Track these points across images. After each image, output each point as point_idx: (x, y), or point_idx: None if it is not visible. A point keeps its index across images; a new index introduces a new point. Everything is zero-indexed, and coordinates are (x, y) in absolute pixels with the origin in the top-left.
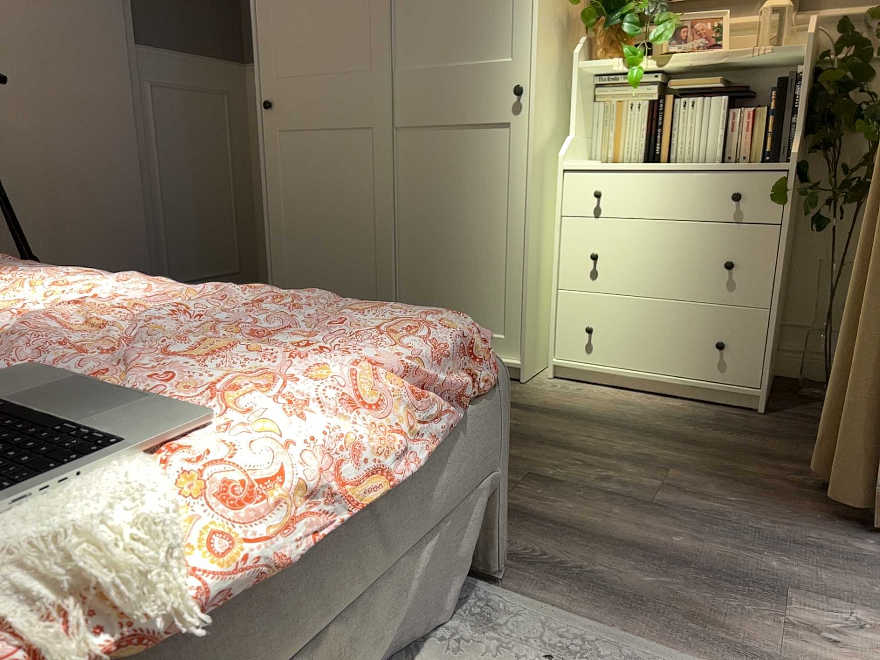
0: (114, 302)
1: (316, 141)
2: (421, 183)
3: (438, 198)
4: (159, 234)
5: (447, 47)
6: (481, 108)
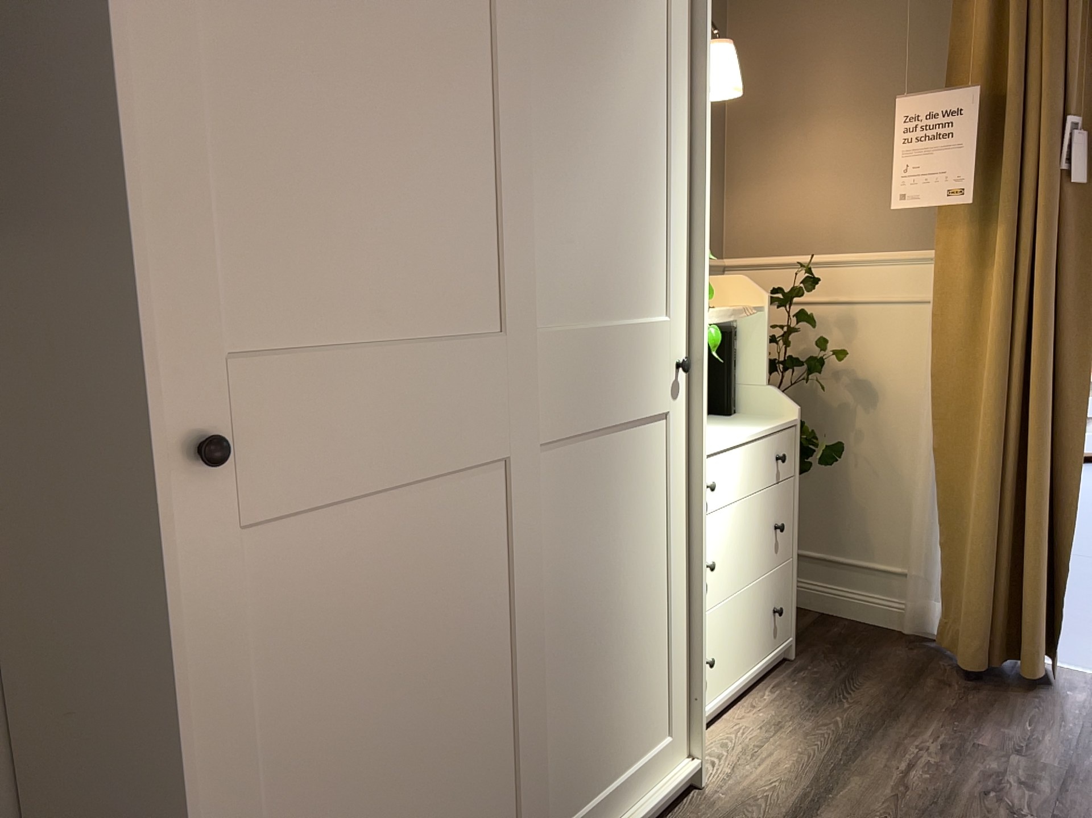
0: None
1: (397, 511)
2: (571, 533)
3: (593, 548)
4: None
5: (599, 301)
6: (638, 394)
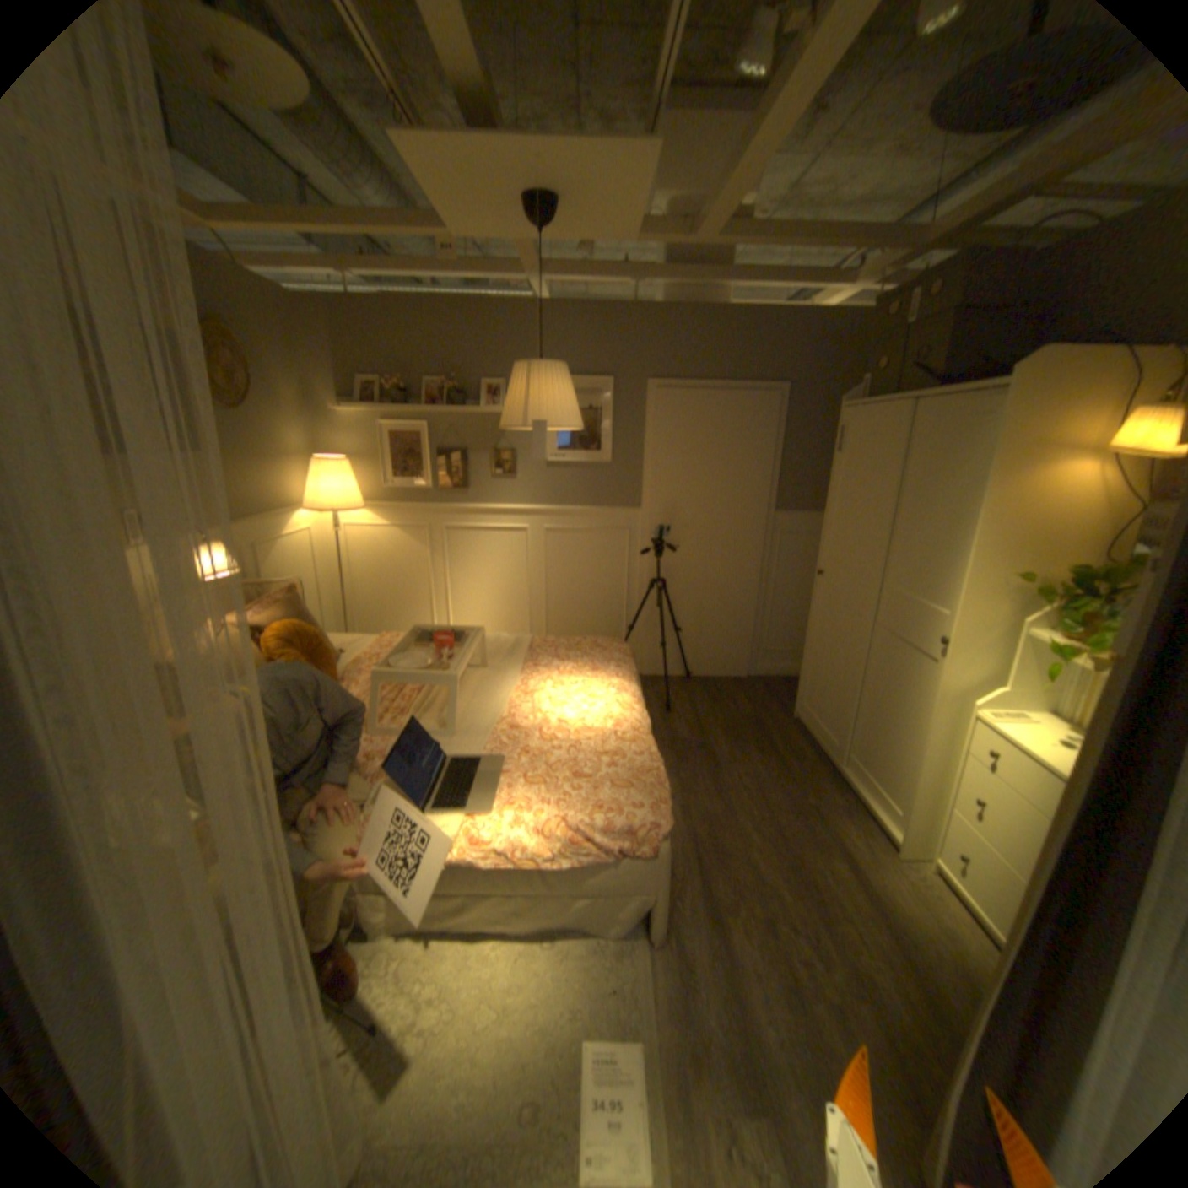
0: (584, 720)
1: (837, 608)
2: (882, 670)
3: (889, 687)
4: (762, 621)
5: (916, 583)
6: (924, 639)
